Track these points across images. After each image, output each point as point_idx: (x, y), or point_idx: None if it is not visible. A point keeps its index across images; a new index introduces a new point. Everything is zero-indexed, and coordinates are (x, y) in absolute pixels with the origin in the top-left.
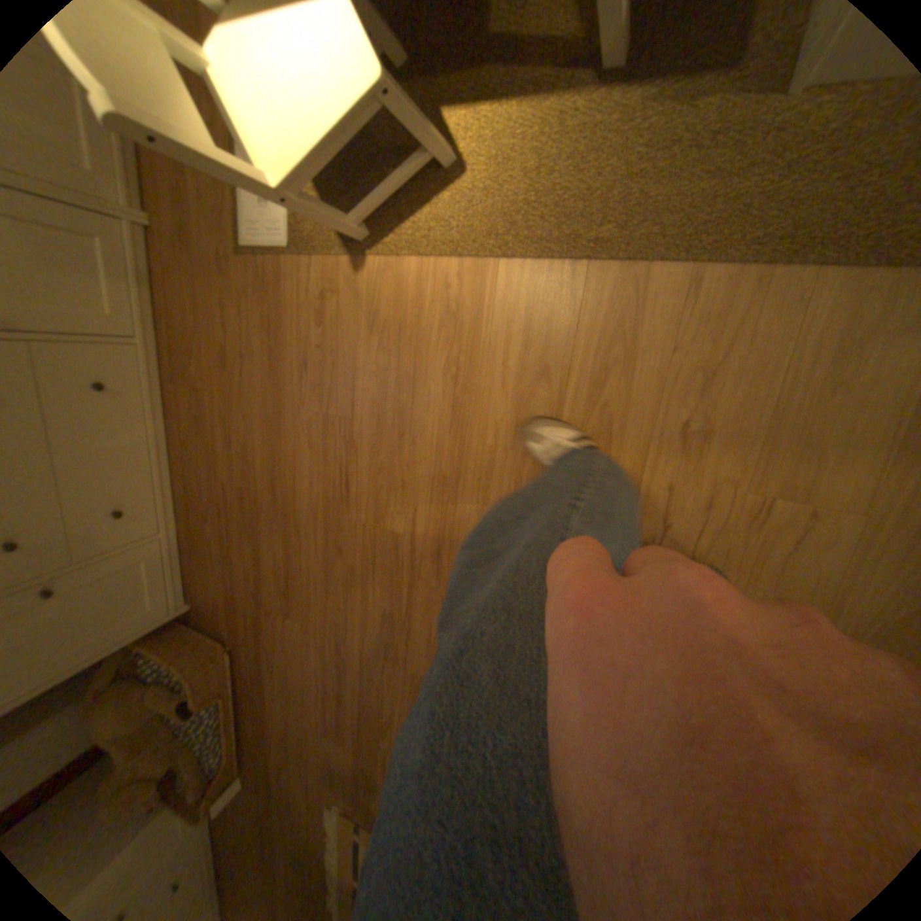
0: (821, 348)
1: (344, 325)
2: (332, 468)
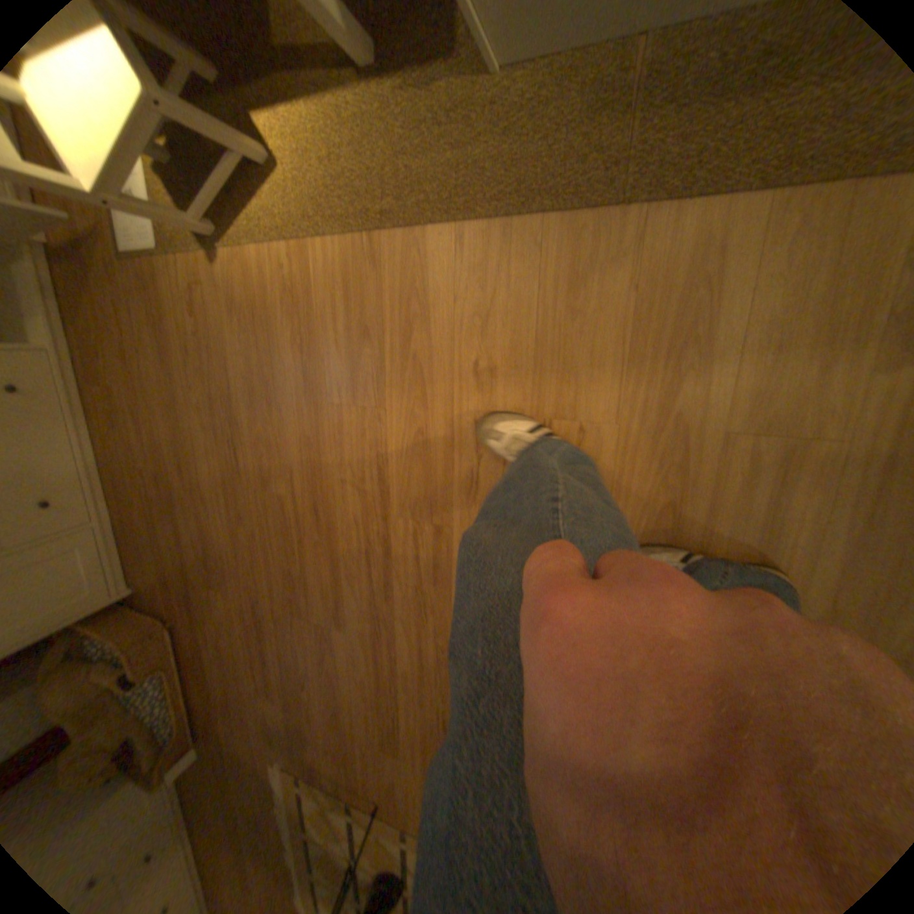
0: (558, 283)
1: (208, 313)
2: (220, 445)
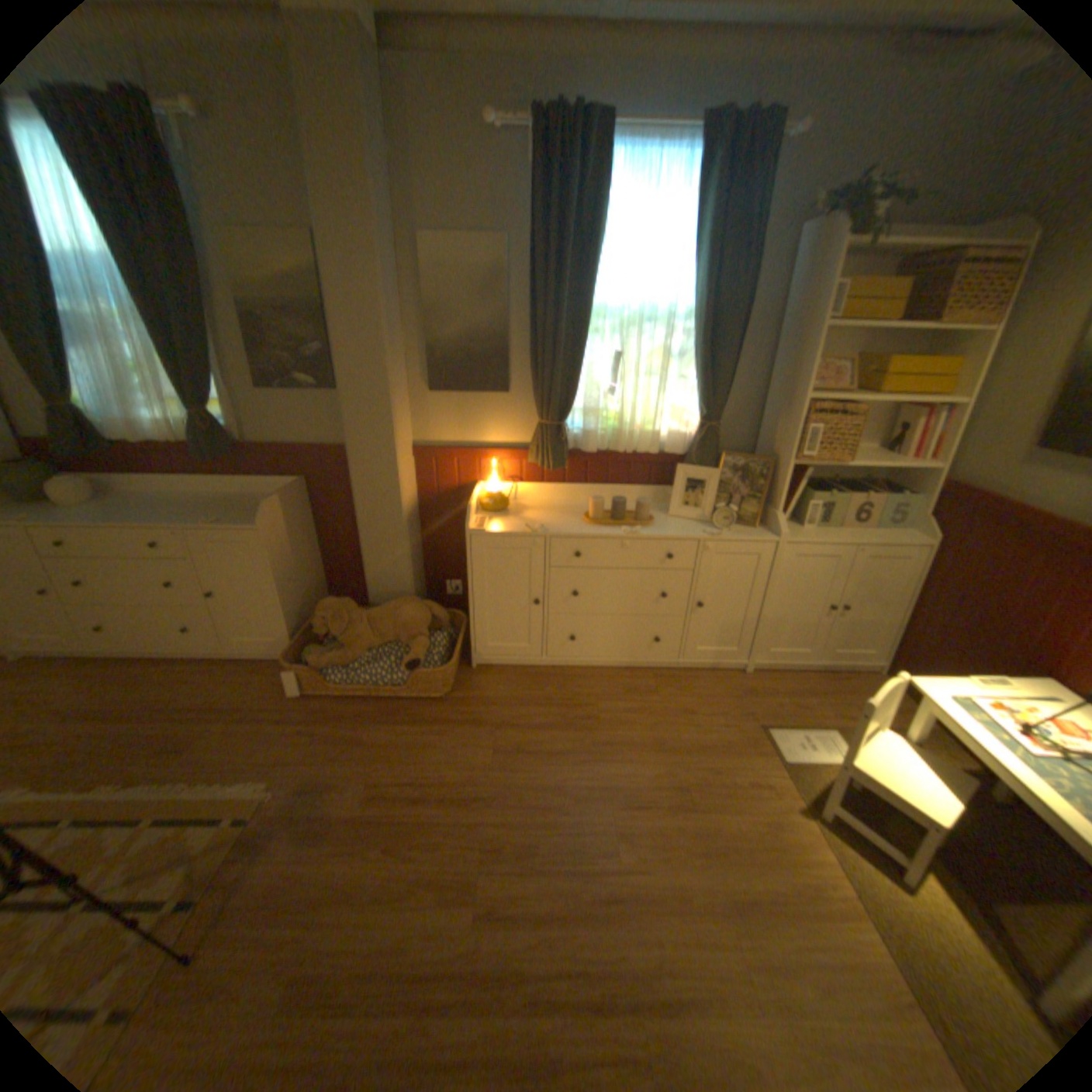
0: None
1: (761, 809)
2: (648, 799)
